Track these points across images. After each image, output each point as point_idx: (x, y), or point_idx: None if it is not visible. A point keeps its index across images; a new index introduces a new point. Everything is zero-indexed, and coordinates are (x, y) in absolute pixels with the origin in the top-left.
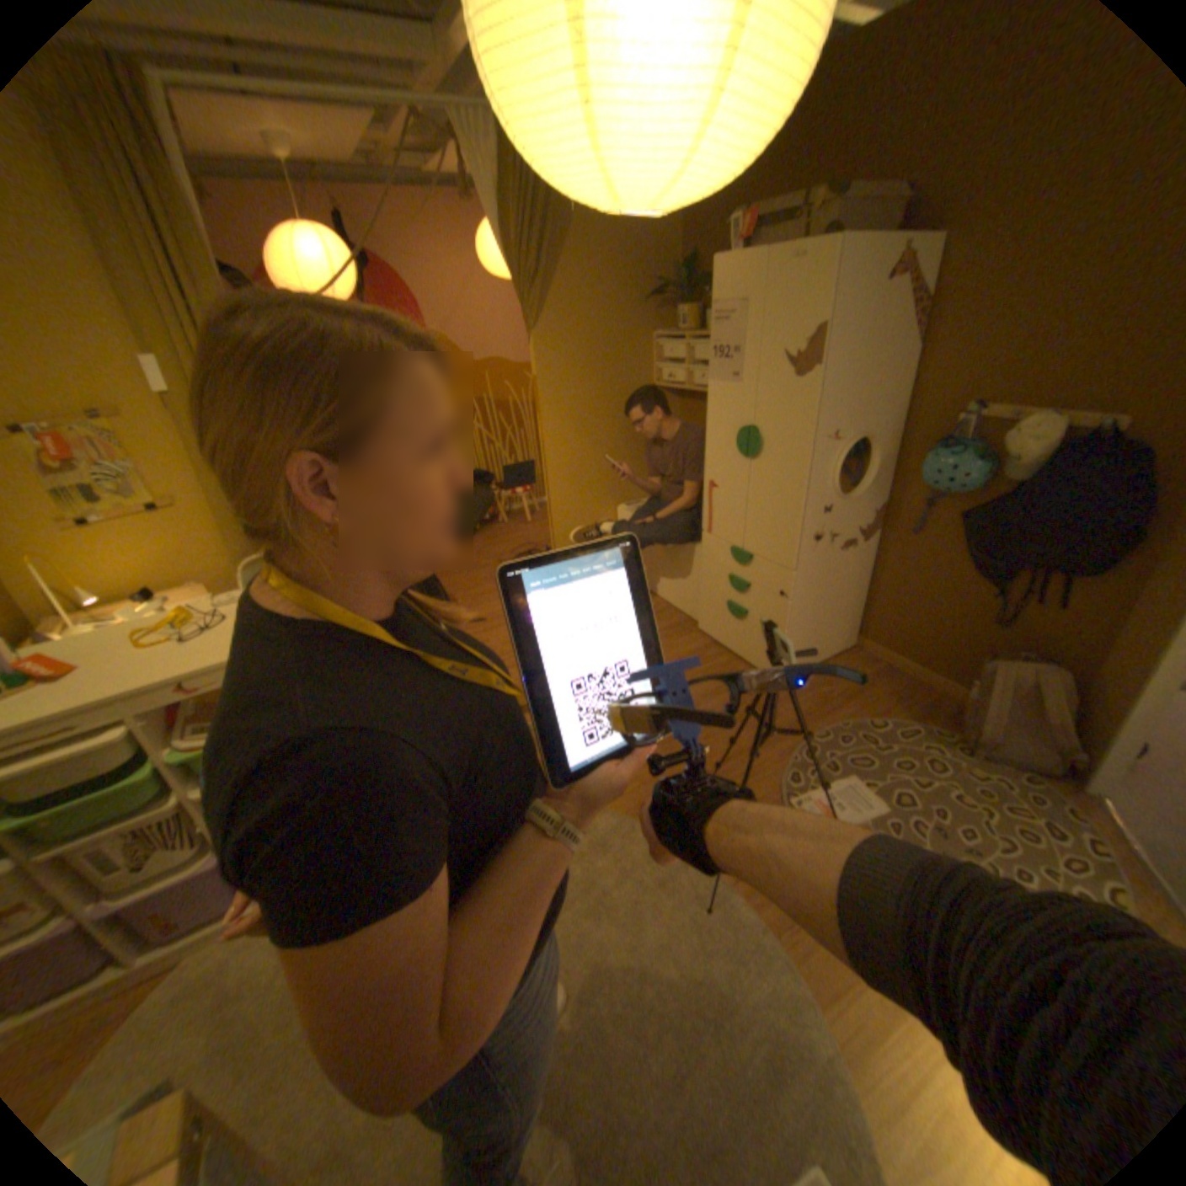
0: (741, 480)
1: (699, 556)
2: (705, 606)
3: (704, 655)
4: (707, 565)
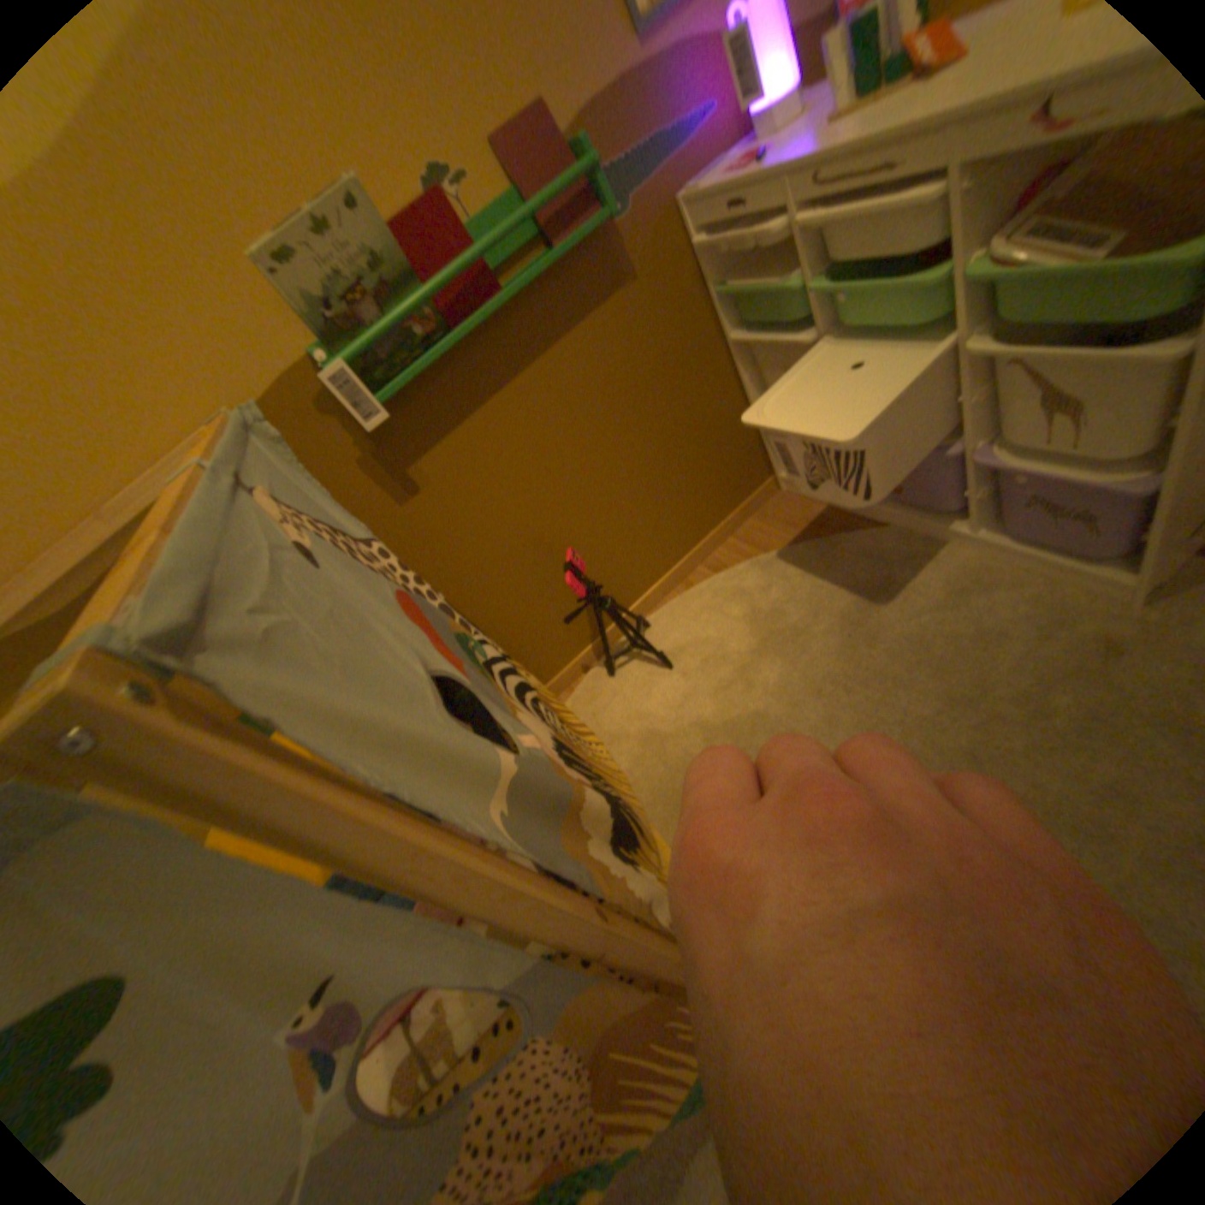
0: None
1: None
2: None
3: None
4: None
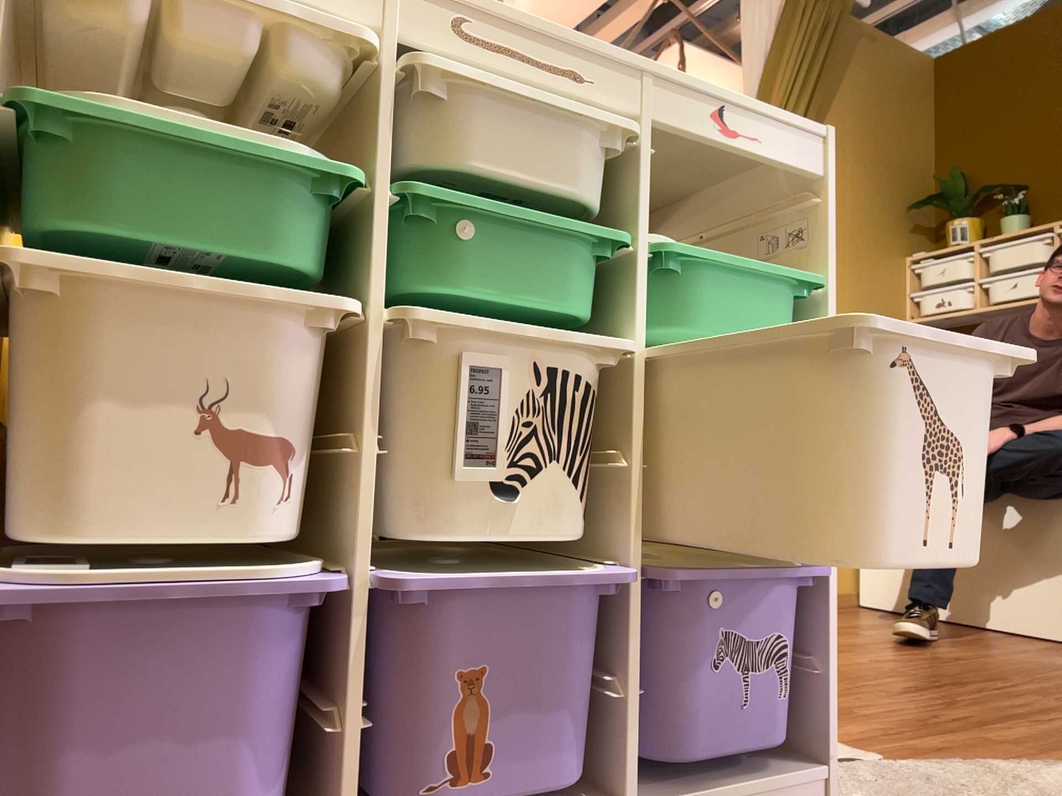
0: None
1: None
2: None
3: None
4: None
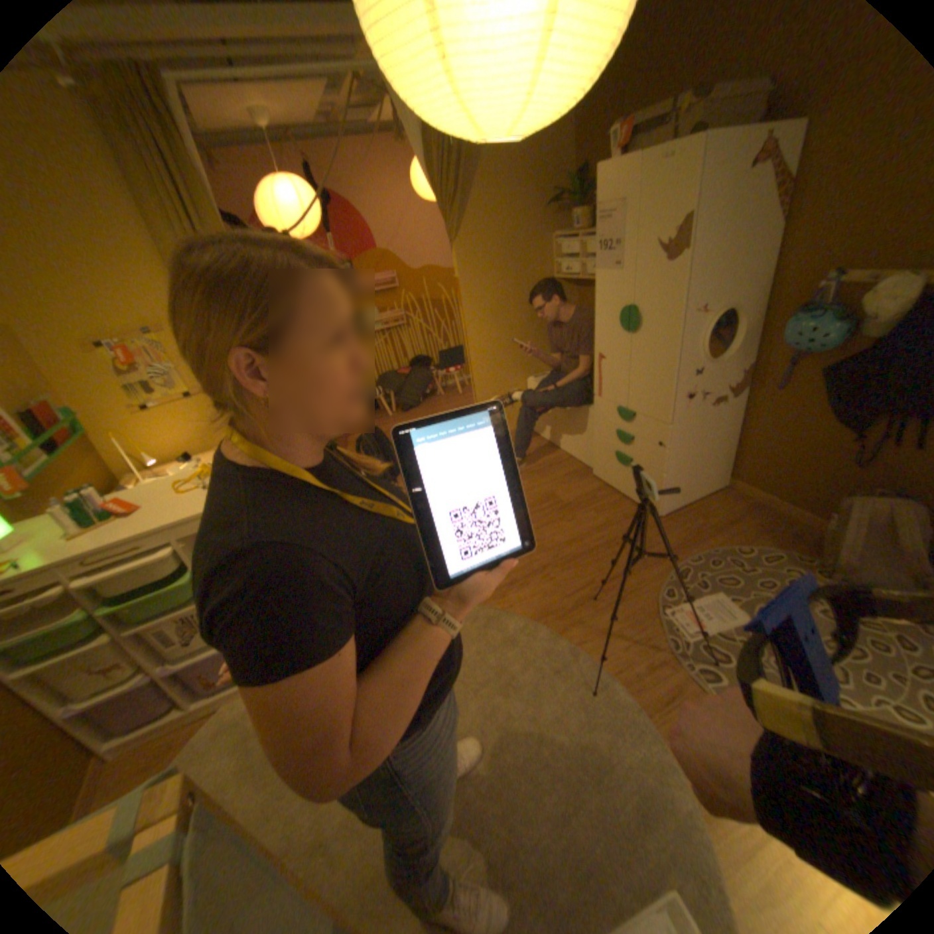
0: (624, 351)
1: (593, 415)
2: (598, 456)
3: (597, 495)
4: (599, 422)
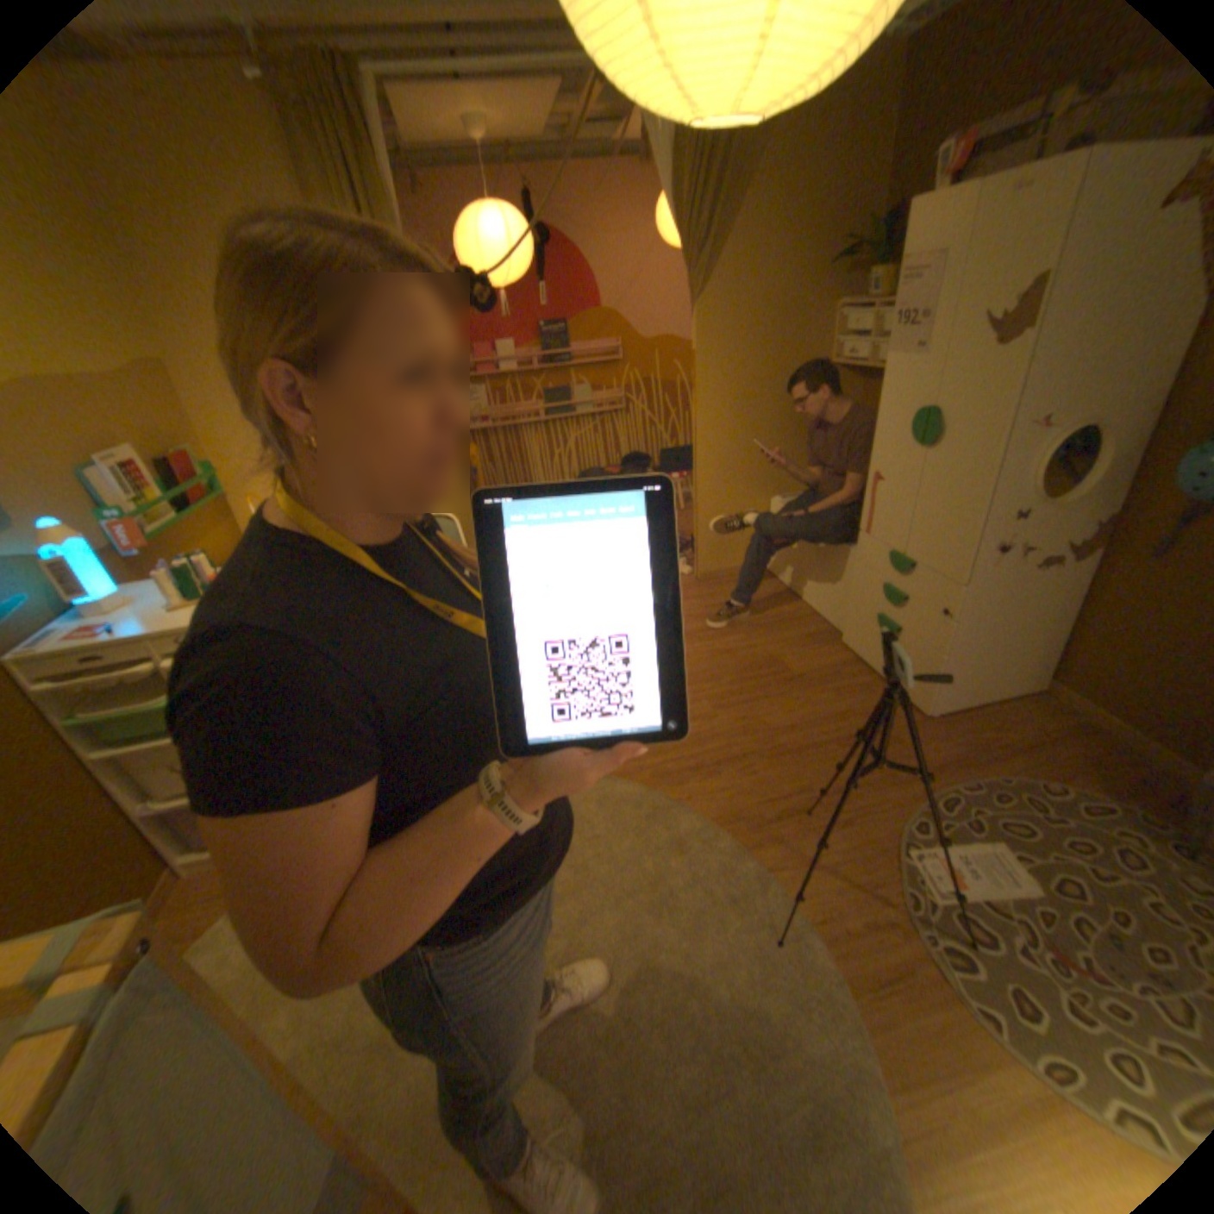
0: (913, 472)
1: (854, 559)
2: (853, 617)
3: (842, 671)
4: (861, 570)
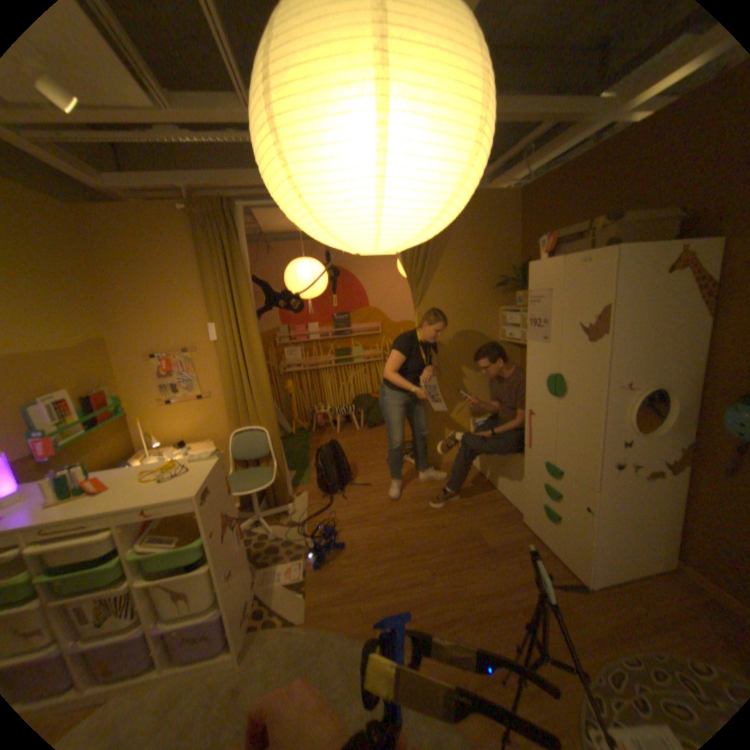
0: (552, 412)
1: (525, 463)
2: (529, 505)
3: (525, 546)
4: (530, 472)
